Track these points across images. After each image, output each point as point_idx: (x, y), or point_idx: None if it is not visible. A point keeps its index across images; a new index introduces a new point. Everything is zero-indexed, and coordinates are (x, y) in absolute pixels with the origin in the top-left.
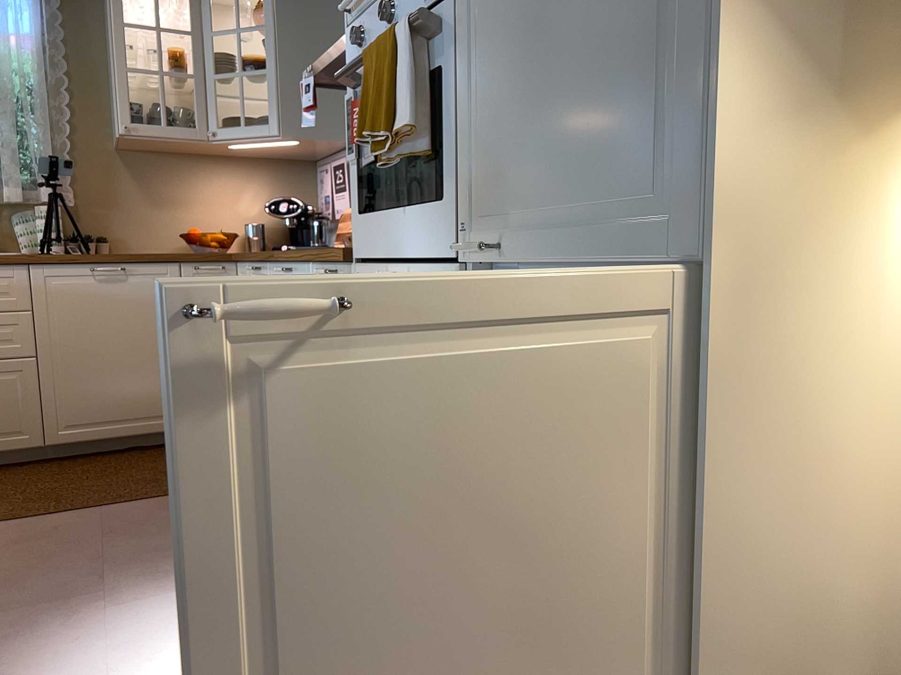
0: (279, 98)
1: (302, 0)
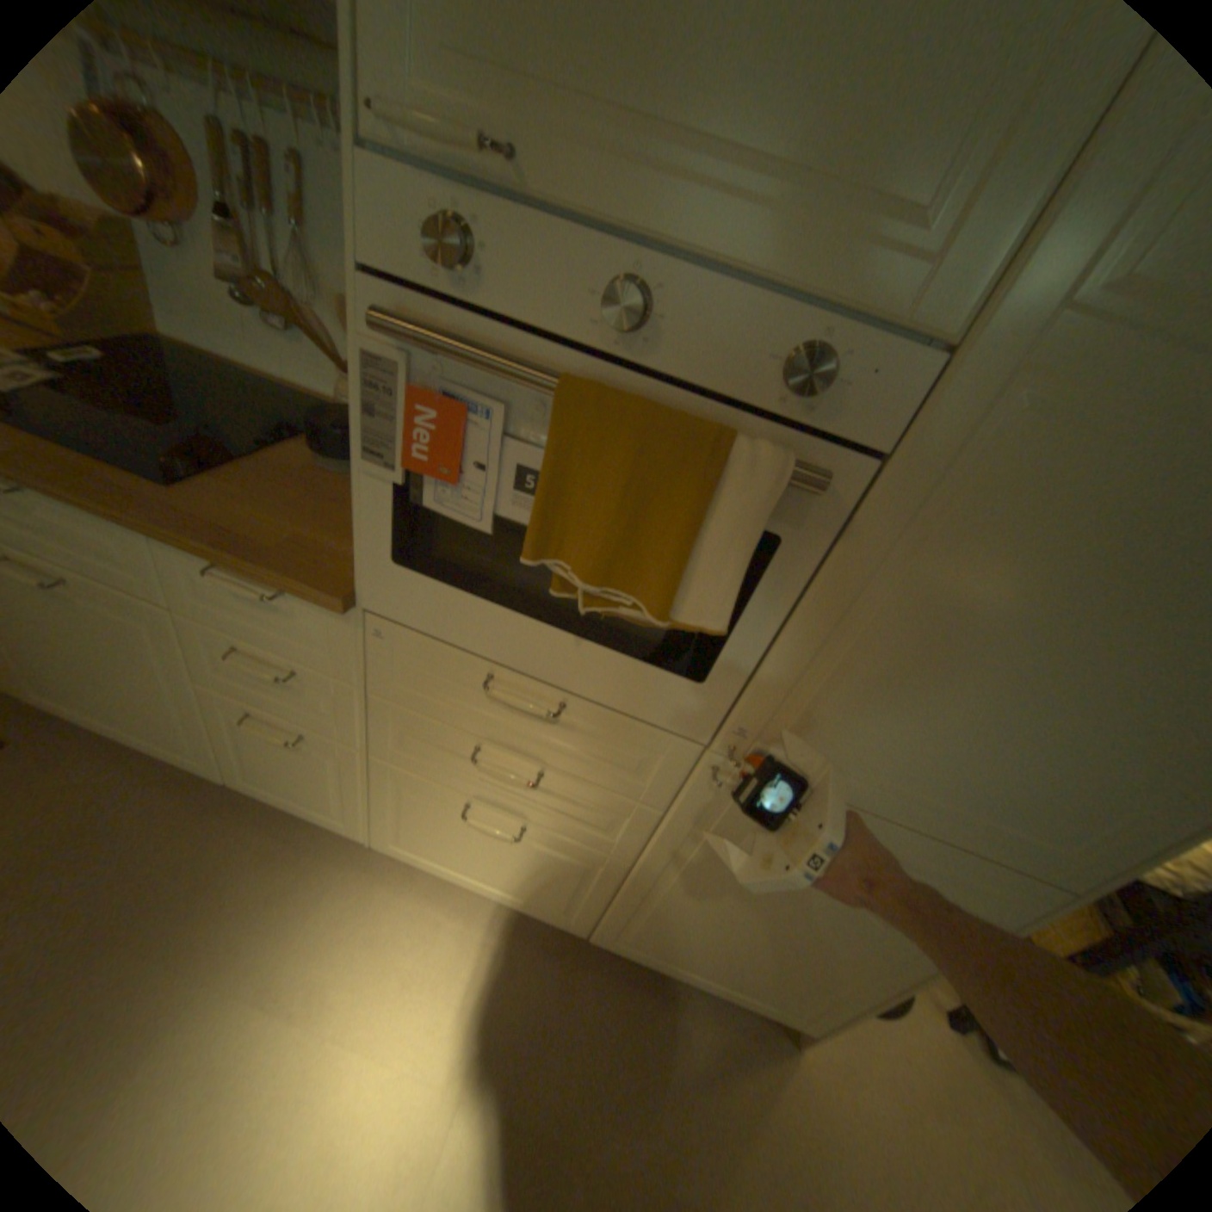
0: None
1: None
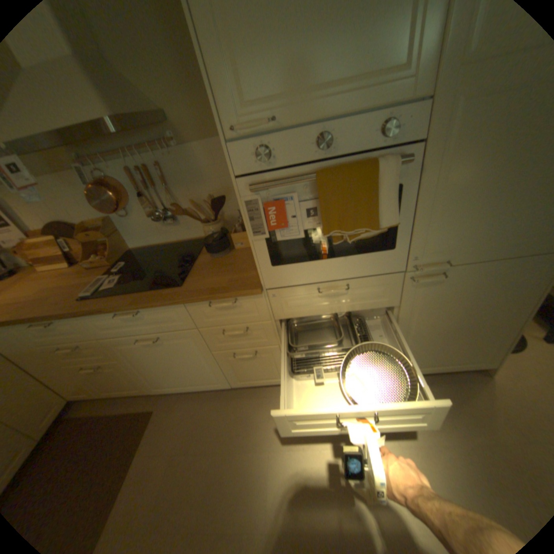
0: None
1: None
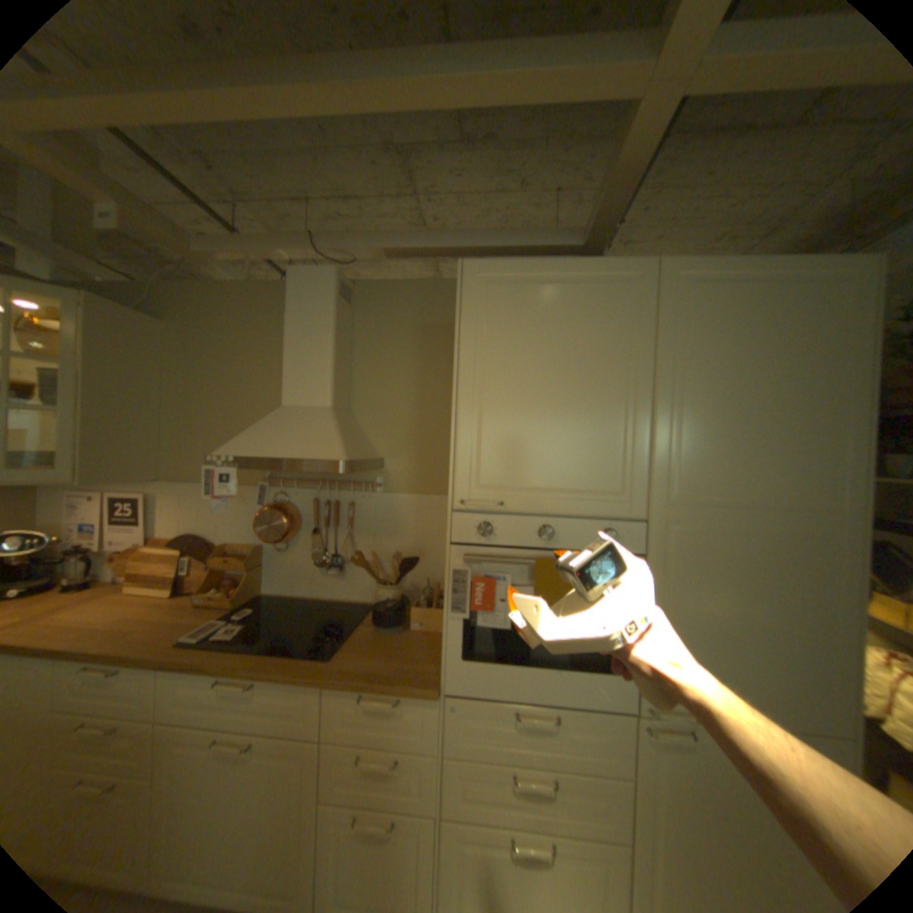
0: (75, 442)
1: (112, 341)
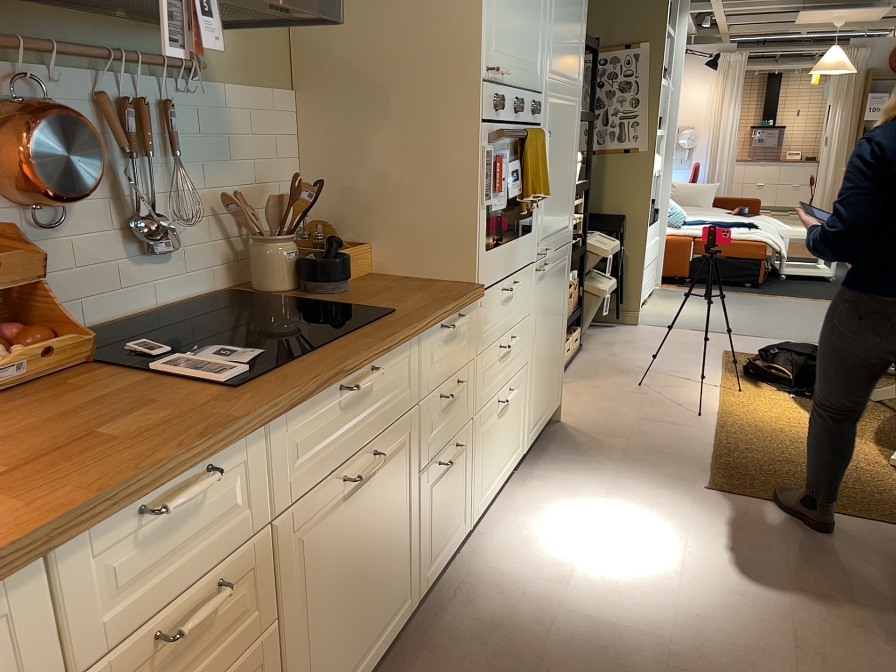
0: None
1: None
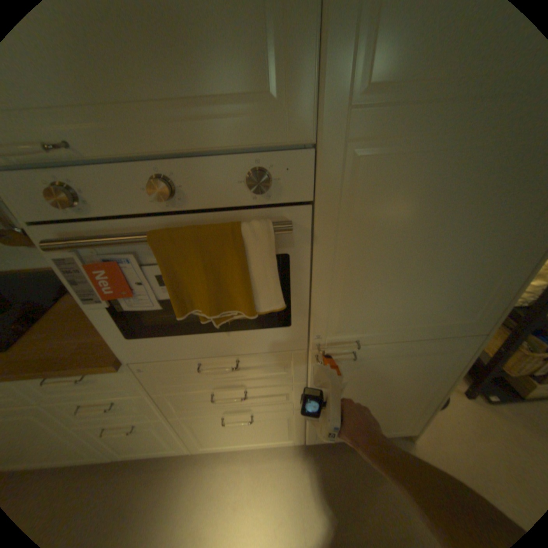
0: None
1: None
